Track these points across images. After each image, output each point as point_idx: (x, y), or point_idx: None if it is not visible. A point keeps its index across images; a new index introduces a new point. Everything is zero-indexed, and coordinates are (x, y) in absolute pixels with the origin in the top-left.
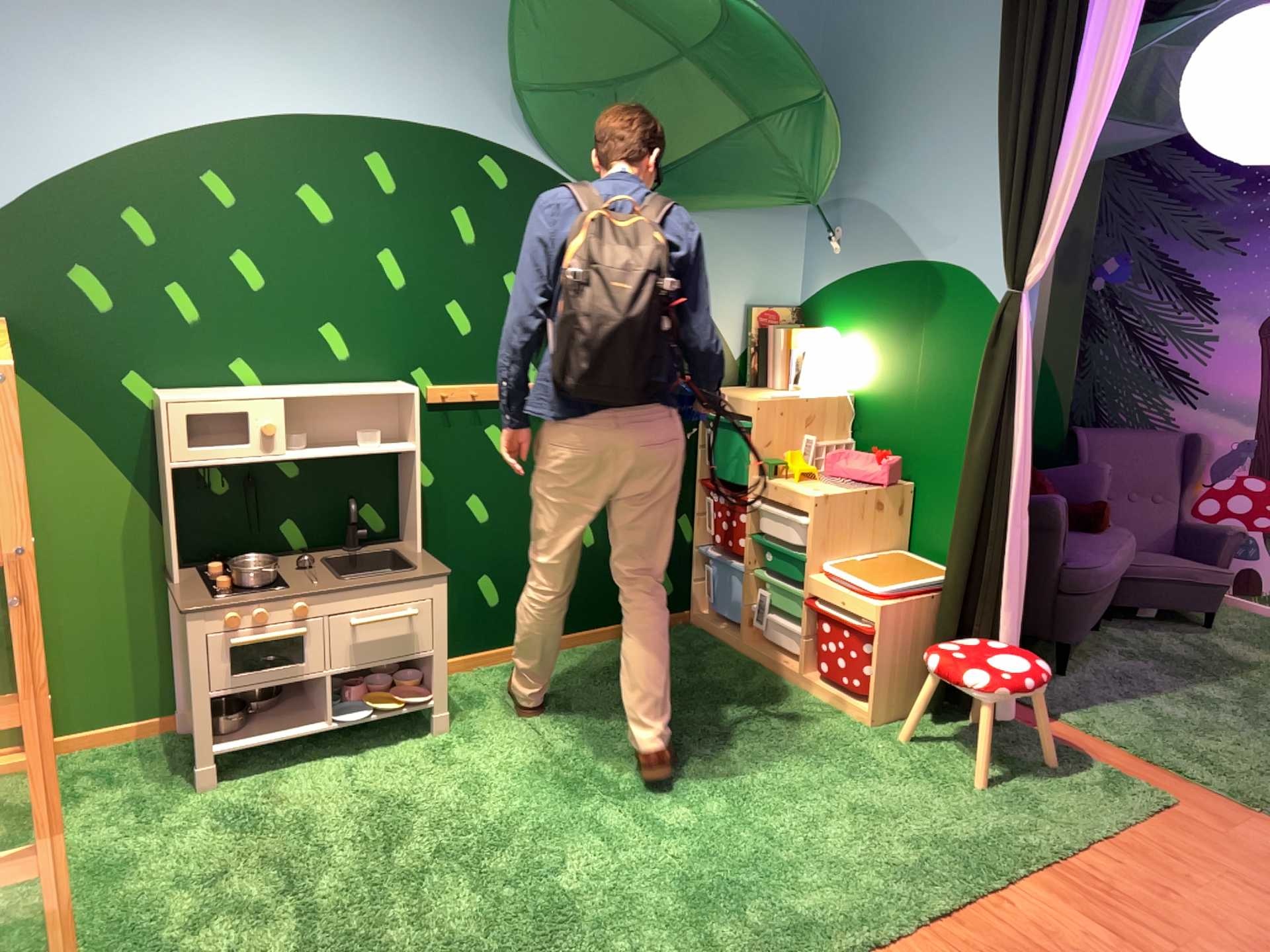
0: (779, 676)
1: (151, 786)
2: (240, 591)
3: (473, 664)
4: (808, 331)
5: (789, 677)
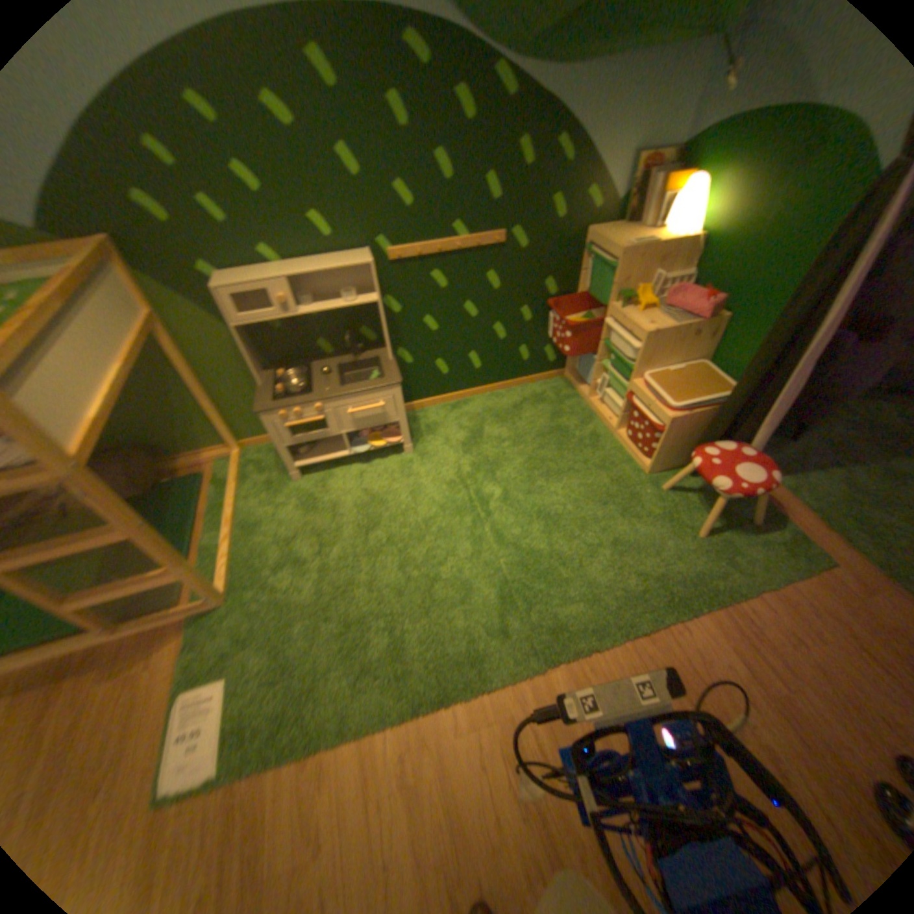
0: (605, 429)
1: (271, 478)
2: (285, 395)
3: (436, 404)
4: (690, 169)
5: (611, 432)
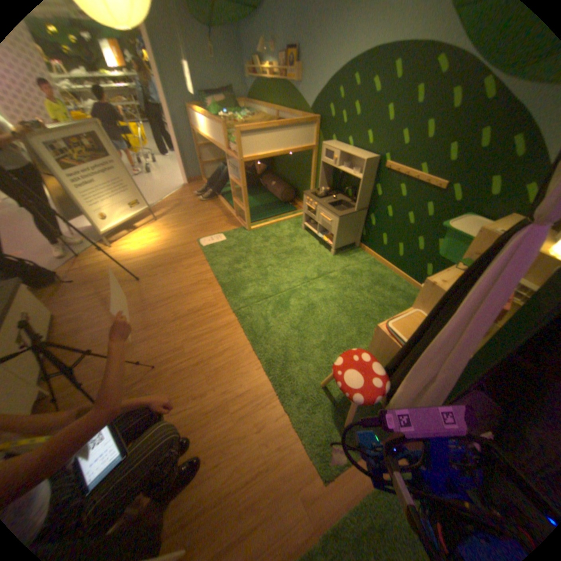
0: None
1: (300, 224)
2: (315, 195)
3: (372, 257)
4: None
5: None
